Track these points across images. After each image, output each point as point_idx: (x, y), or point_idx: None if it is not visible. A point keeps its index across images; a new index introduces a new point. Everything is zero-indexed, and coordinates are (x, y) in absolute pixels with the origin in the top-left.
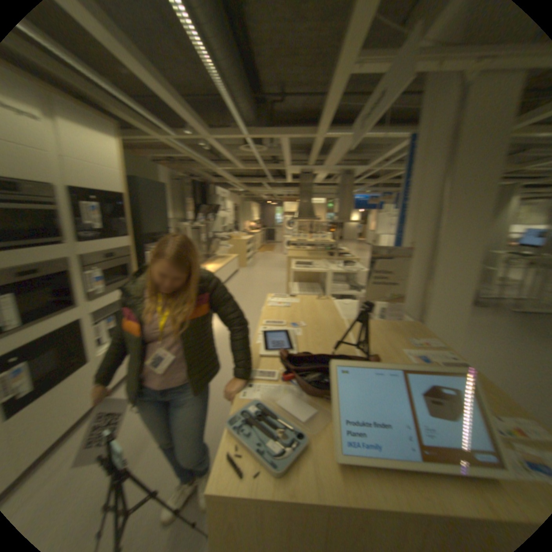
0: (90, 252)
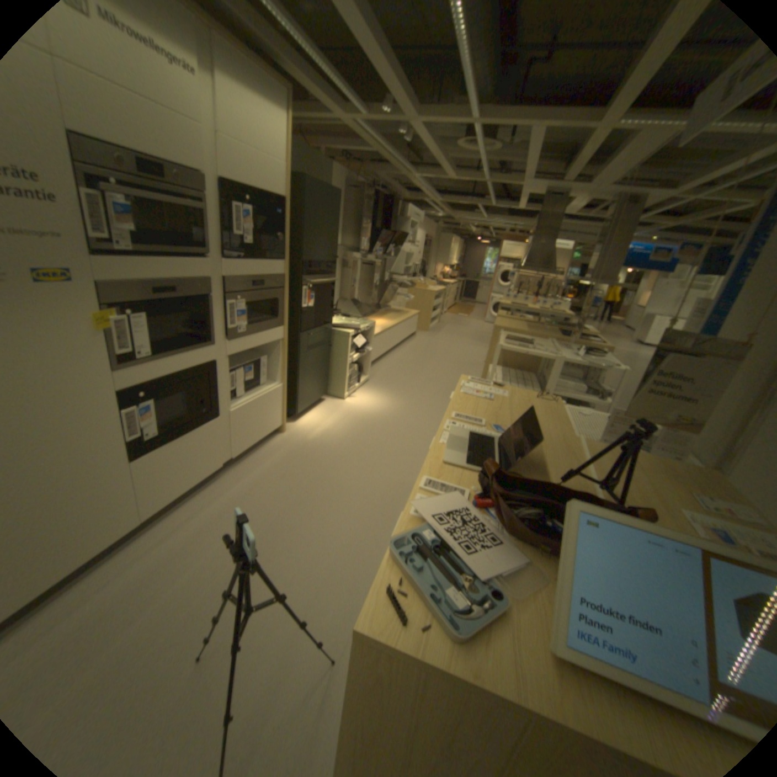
0: (242, 275)
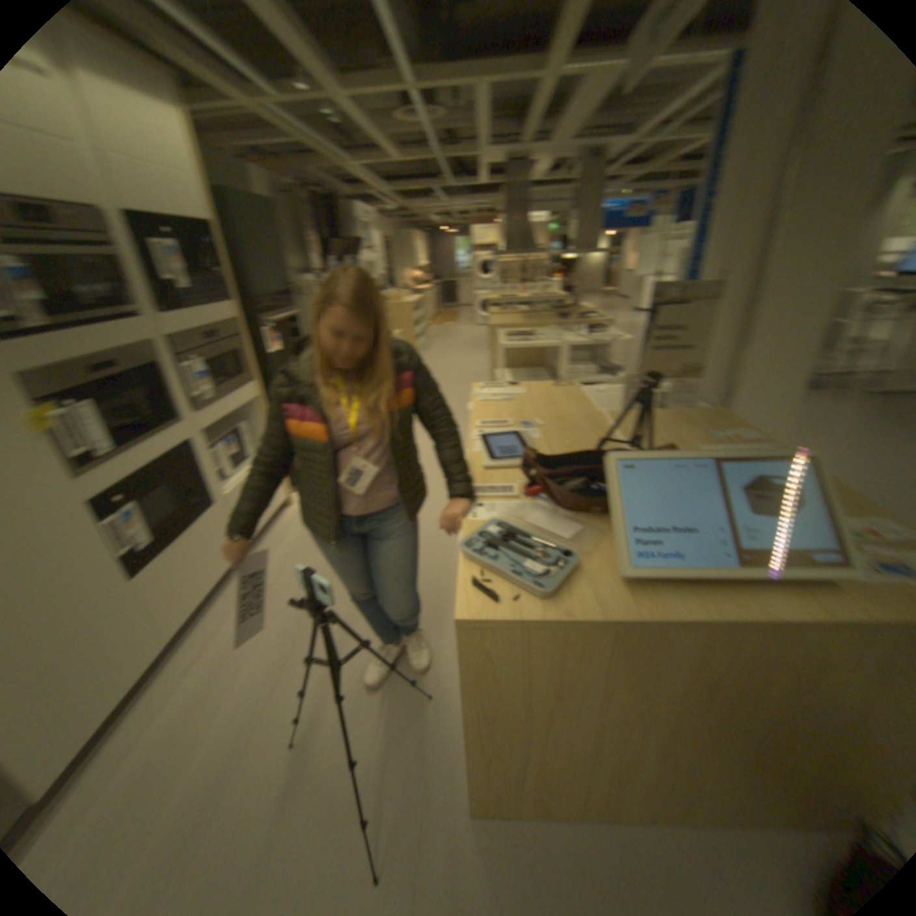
0: (180, 330)
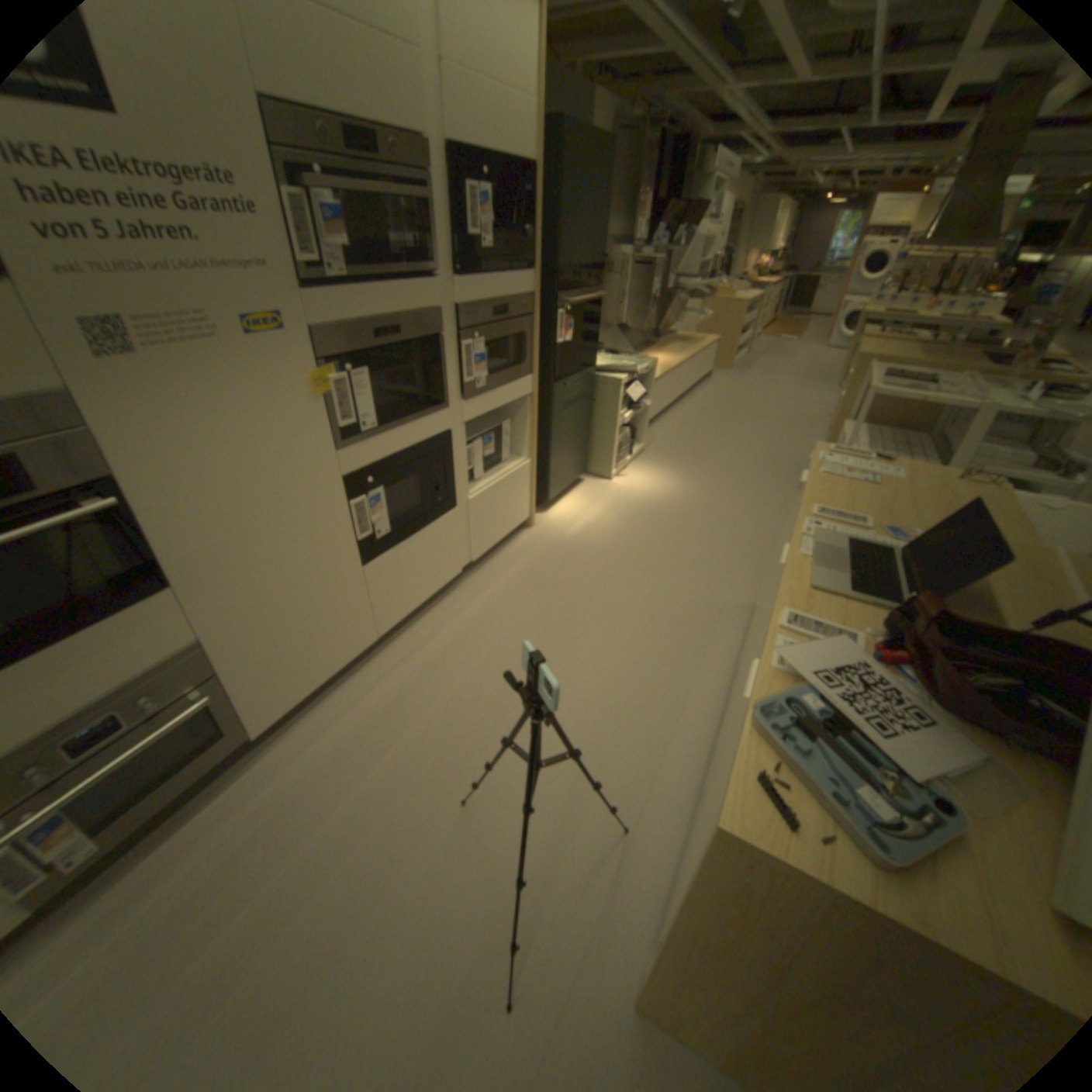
0: (479, 301)
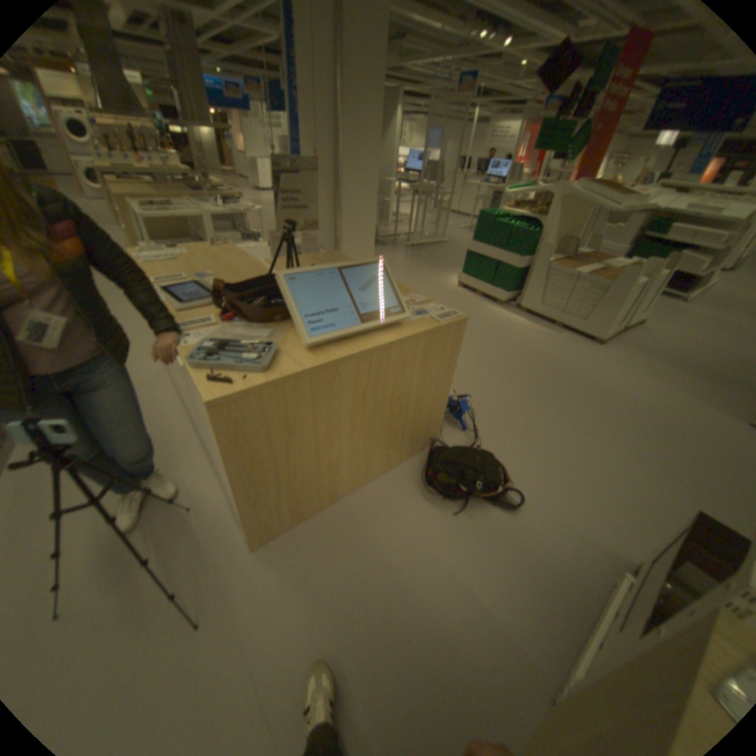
0: None
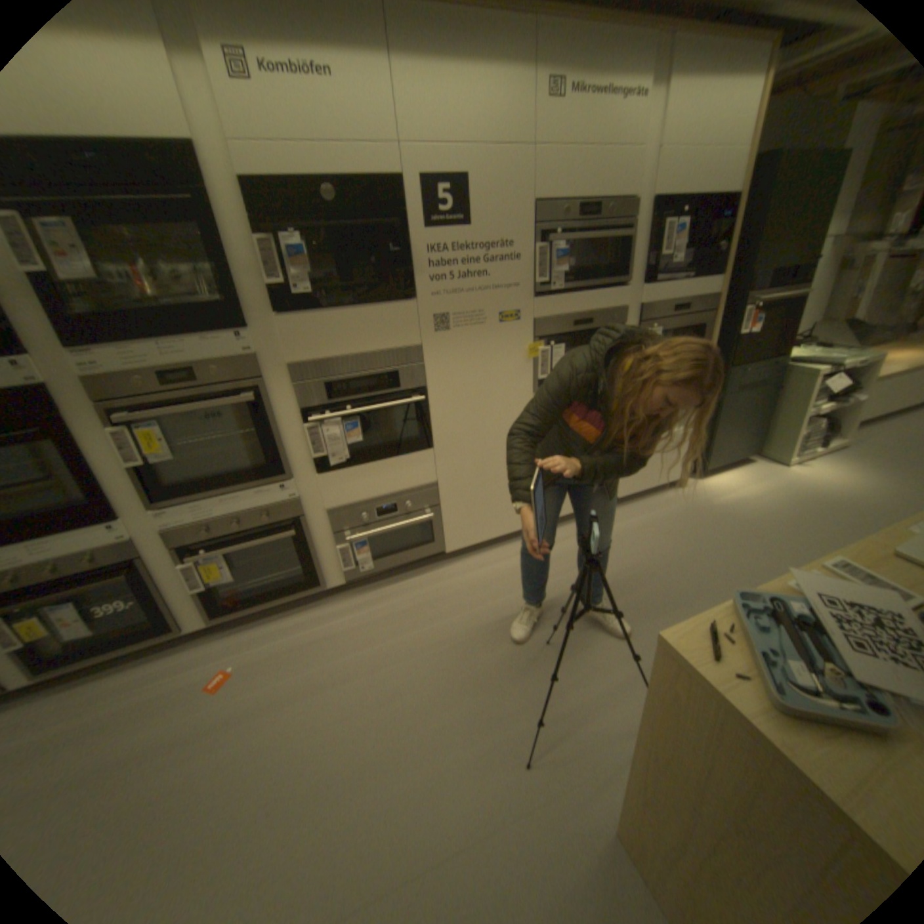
0: (661, 301)
